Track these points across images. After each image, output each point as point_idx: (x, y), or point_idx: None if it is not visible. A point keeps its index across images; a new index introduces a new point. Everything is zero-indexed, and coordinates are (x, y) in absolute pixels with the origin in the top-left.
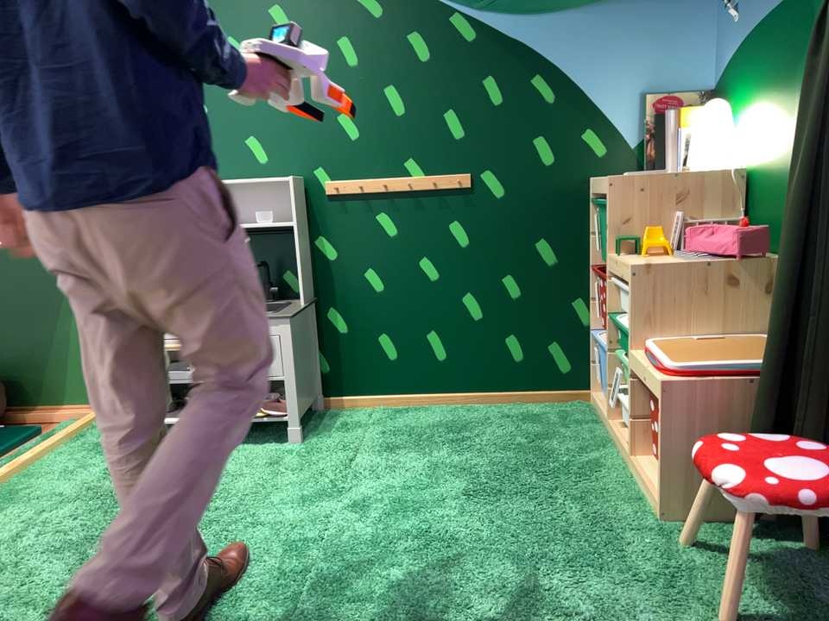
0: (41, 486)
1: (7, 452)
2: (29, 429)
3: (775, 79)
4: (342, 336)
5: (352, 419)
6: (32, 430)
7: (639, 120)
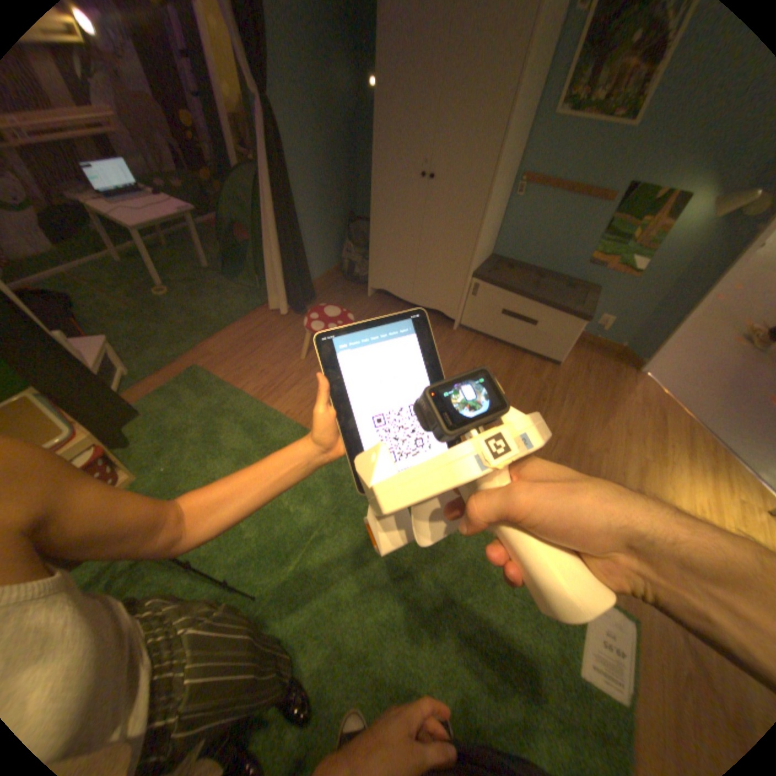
0: None
1: None
2: None
3: None
4: None
5: None
6: None
7: None
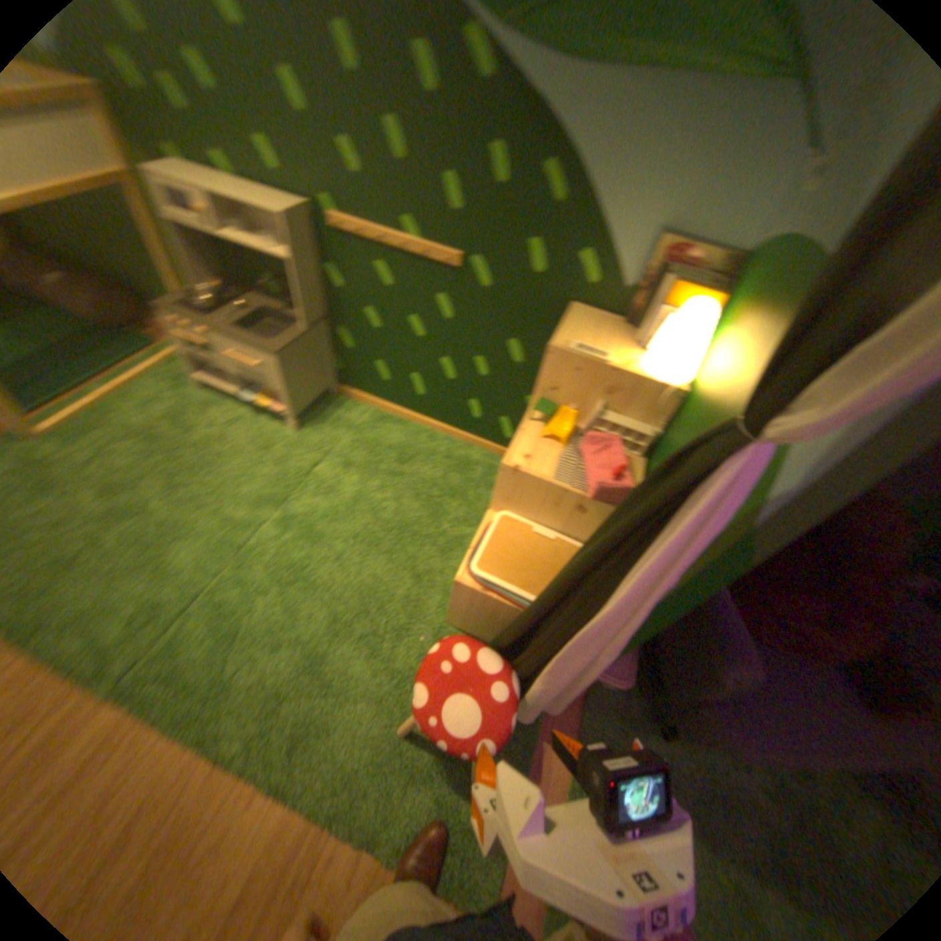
0: (120, 415)
1: (120, 363)
2: (147, 337)
3: (748, 344)
4: (347, 353)
5: (345, 416)
6: (147, 340)
7: (646, 261)
